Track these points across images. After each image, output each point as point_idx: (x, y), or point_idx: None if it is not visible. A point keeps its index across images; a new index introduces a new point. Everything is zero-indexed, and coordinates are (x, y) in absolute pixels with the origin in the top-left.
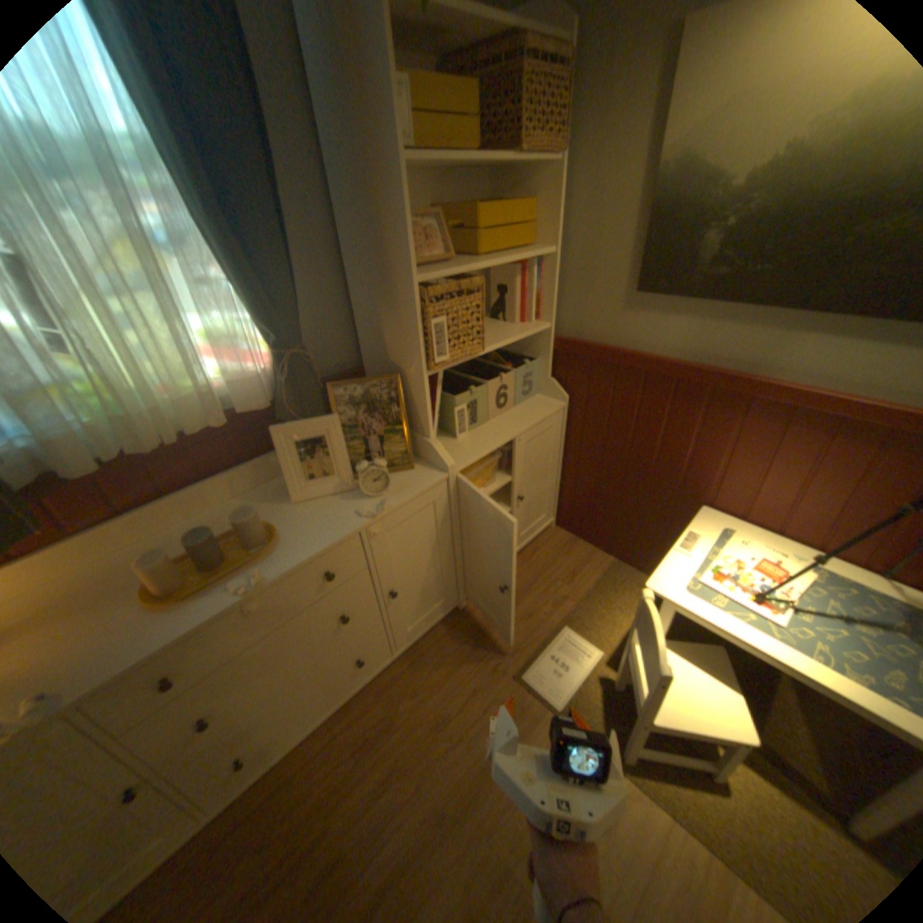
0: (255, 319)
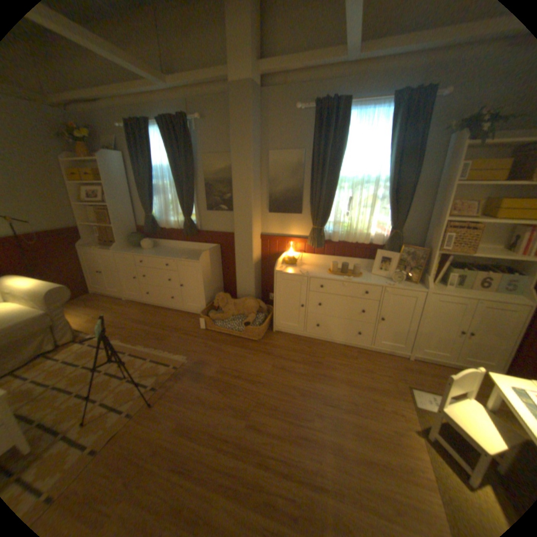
0: (390, 220)
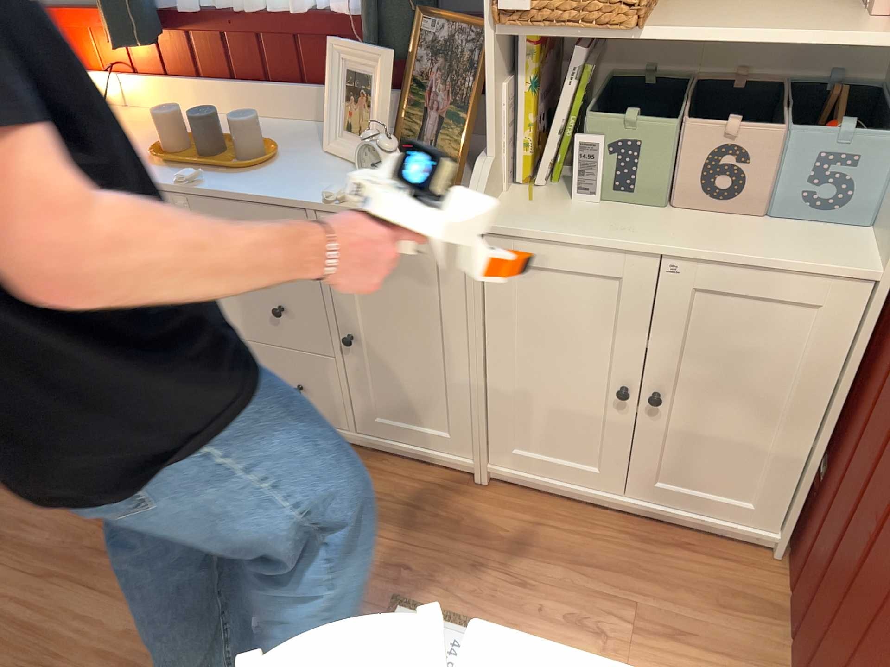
0: None
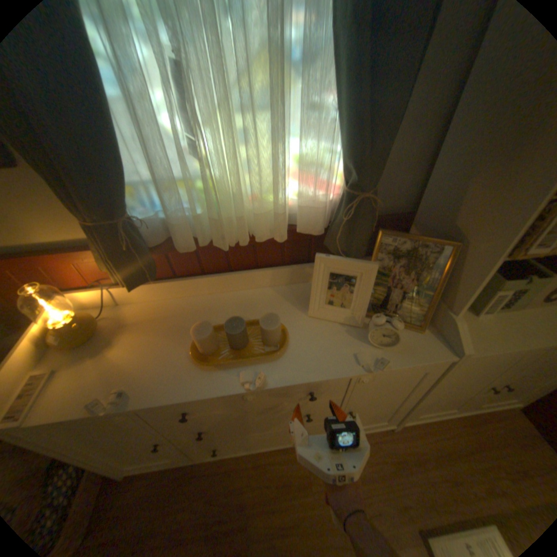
0: (347, 154)
